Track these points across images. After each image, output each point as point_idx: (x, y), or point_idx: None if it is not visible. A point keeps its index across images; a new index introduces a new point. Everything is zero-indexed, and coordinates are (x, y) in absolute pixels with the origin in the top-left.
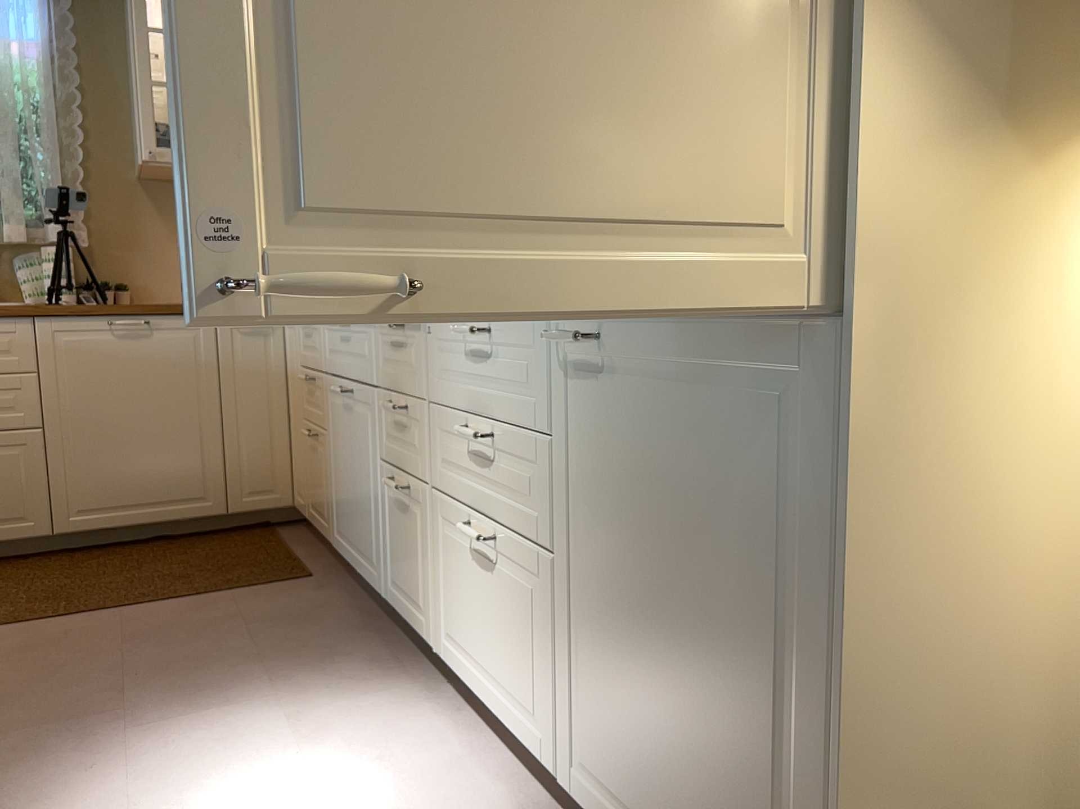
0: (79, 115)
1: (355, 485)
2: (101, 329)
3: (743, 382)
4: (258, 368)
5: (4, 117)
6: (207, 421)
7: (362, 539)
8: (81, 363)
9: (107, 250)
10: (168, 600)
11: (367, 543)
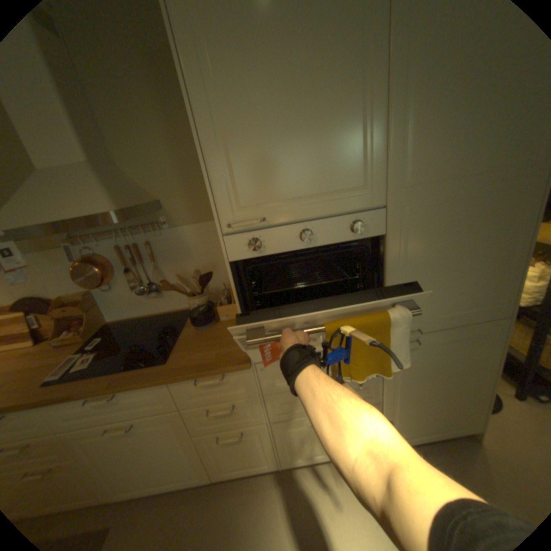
0: None
1: (146, 463)
2: None
3: (474, 337)
4: None
5: None
6: None
7: (168, 478)
8: None
9: None
10: None
11: (177, 476)
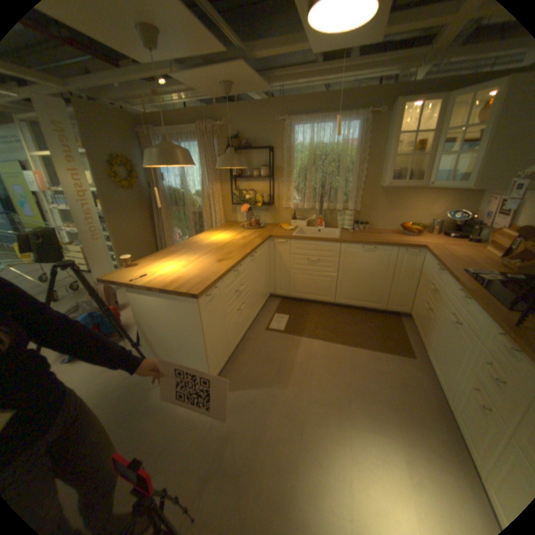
0: (365, 165)
1: (448, 354)
2: (359, 248)
3: None
4: (410, 267)
5: (342, 169)
6: (386, 281)
7: (446, 376)
8: (351, 257)
9: (364, 210)
10: (365, 349)
11: (449, 381)
